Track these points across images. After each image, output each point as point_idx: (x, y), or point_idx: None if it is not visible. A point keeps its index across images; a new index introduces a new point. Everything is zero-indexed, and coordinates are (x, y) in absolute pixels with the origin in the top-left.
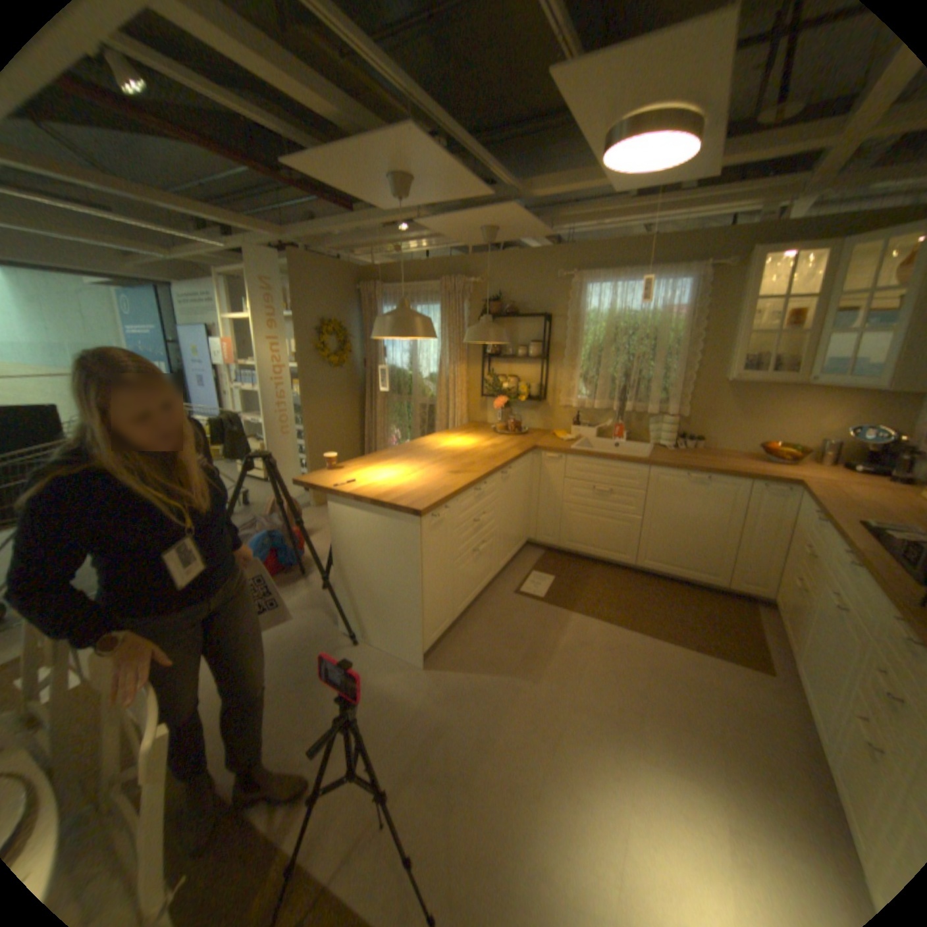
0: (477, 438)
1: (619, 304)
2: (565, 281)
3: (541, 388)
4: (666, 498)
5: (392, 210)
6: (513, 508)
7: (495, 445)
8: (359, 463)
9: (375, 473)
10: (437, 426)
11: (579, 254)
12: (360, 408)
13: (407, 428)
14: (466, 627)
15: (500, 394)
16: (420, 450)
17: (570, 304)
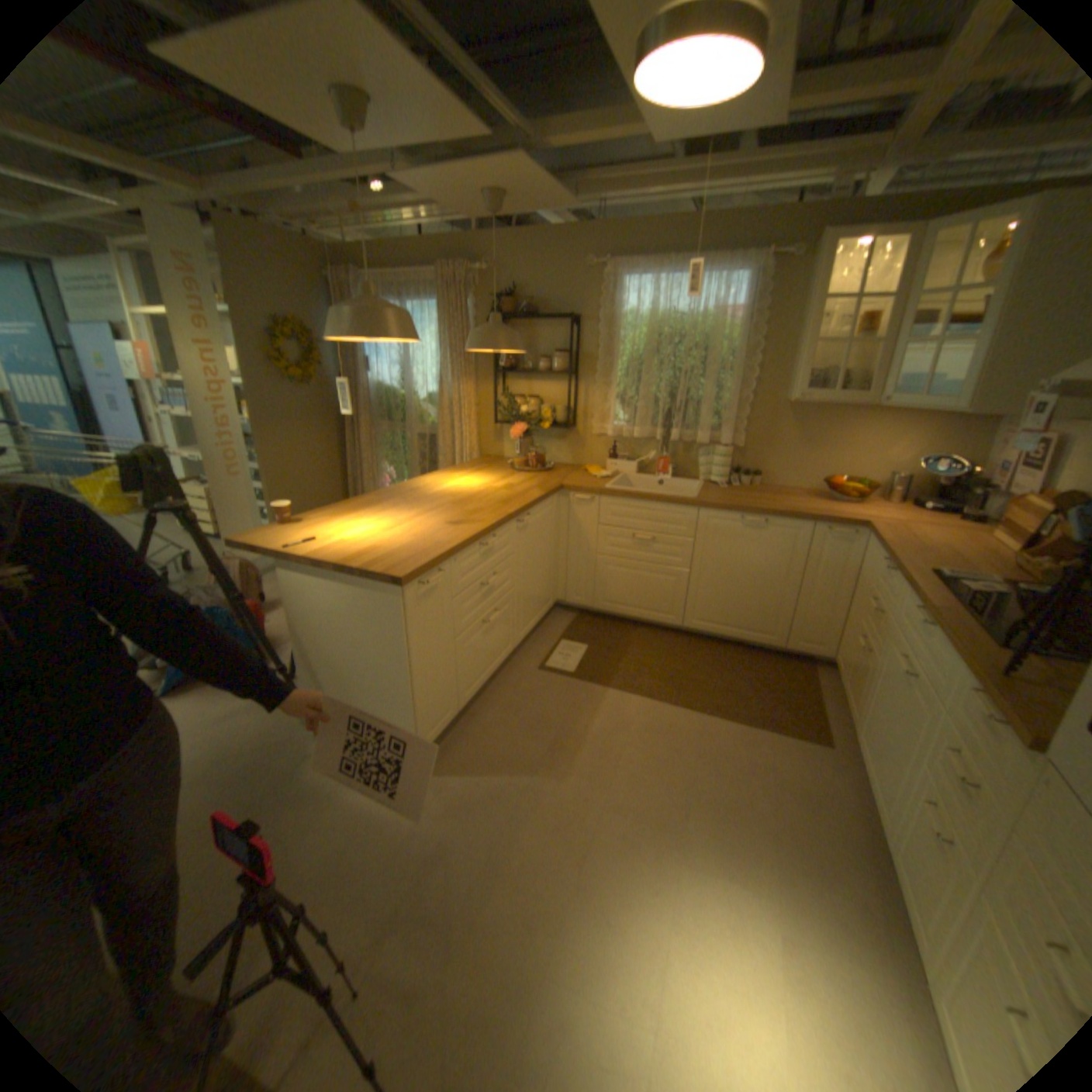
0: (489, 477)
1: (662, 304)
2: (595, 272)
3: (569, 412)
4: (716, 546)
5: (356, 159)
6: (534, 564)
7: (511, 486)
8: (325, 515)
9: (346, 527)
10: (440, 462)
11: (613, 235)
12: (339, 440)
13: (403, 465)
14: (477, 717)
15: (517, 420)
16: (412, 495)
17: (602, 303)
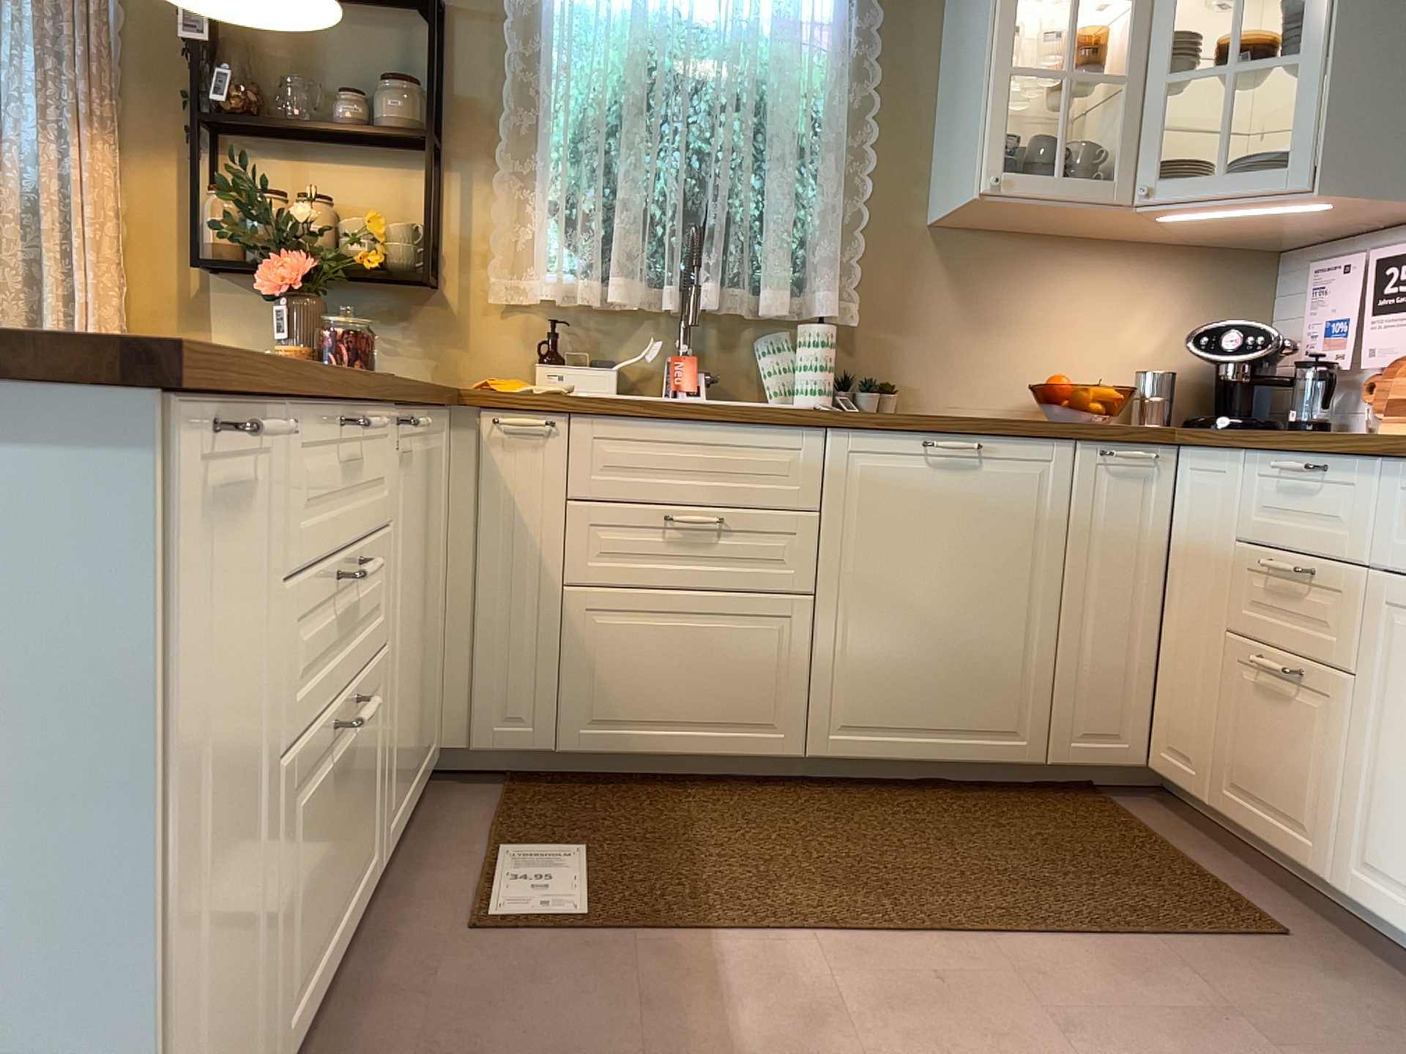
0: None
1: None
2: None
3: (424, 245)
4: (877, 522)
5: None
6: (415, 599)
7: None
8: None
9: None
10: None
11: None
12: None
13: None
14: None
15: (283, 244)
16: None
17: None
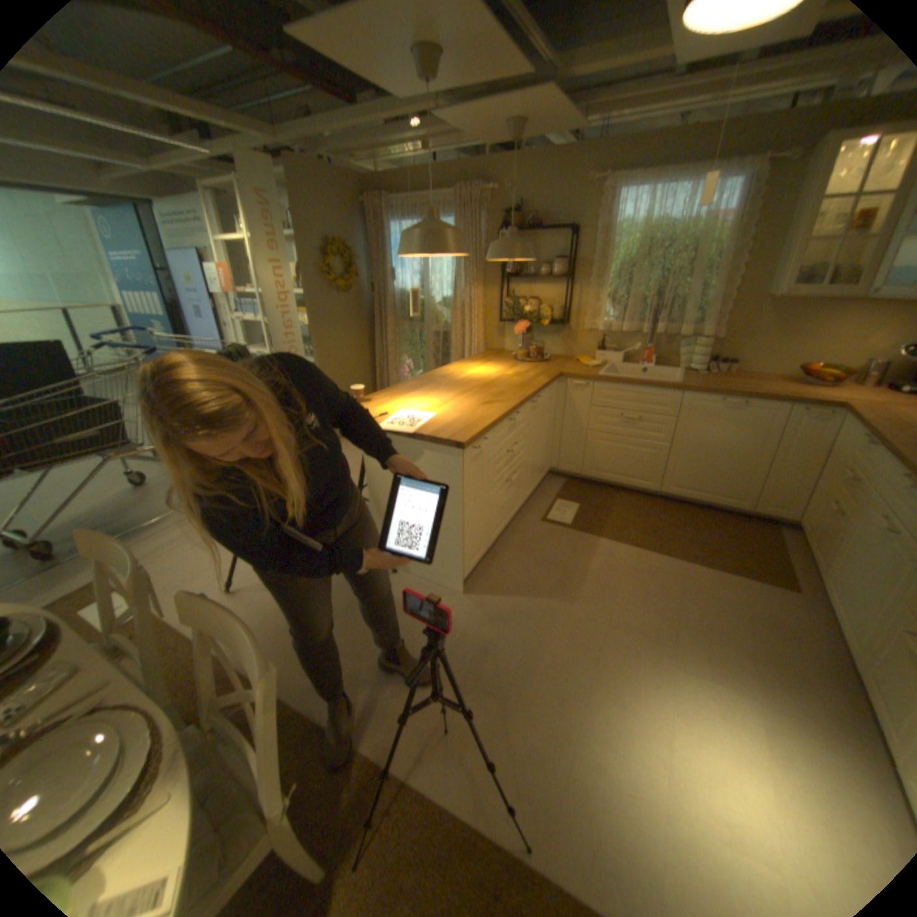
0: (499, 366)
1: (656, 211)
2: (595, 185)
3: (564, 310)
4: (697, 424)
5: (402, 100)
6: (539, 437)
7: (520, 373)
8: (384, 395)
9: (405, 405)
10: (452, 354)
11: (614, 150)
12: (369, 337)
13: (419, 357)
14: (499, 554)
15: (520, 318)
16: (443, 380)
17: (600, 213)
